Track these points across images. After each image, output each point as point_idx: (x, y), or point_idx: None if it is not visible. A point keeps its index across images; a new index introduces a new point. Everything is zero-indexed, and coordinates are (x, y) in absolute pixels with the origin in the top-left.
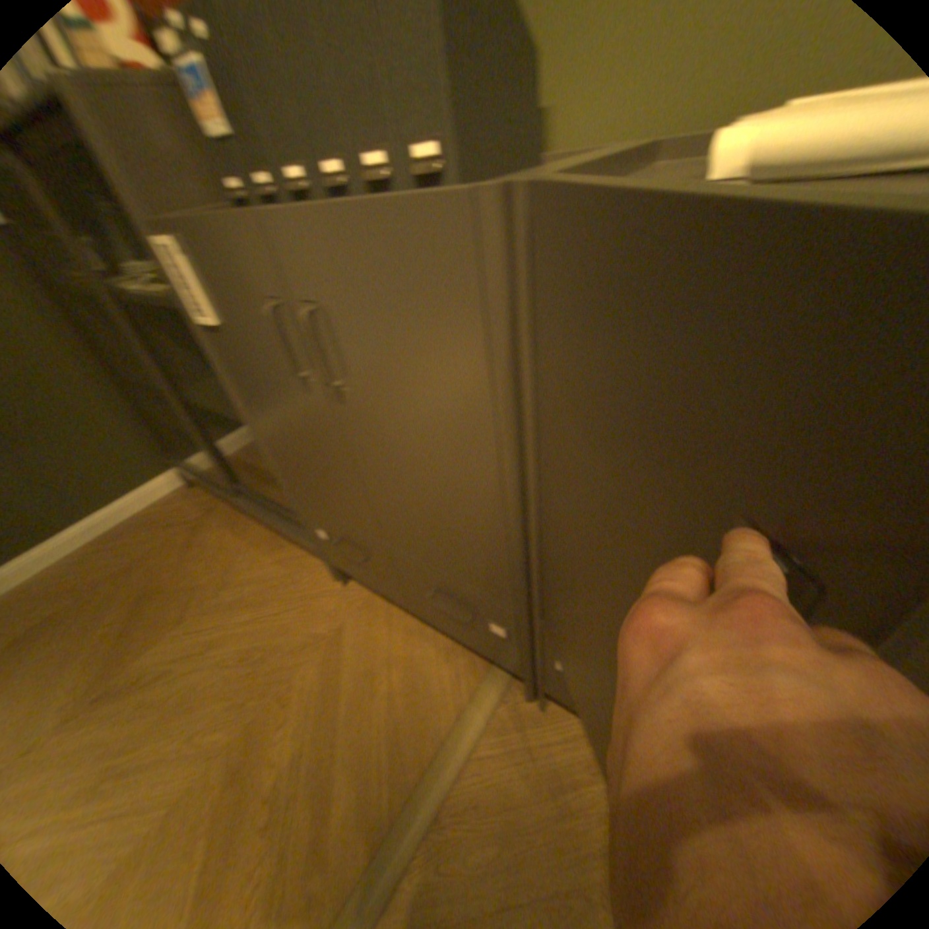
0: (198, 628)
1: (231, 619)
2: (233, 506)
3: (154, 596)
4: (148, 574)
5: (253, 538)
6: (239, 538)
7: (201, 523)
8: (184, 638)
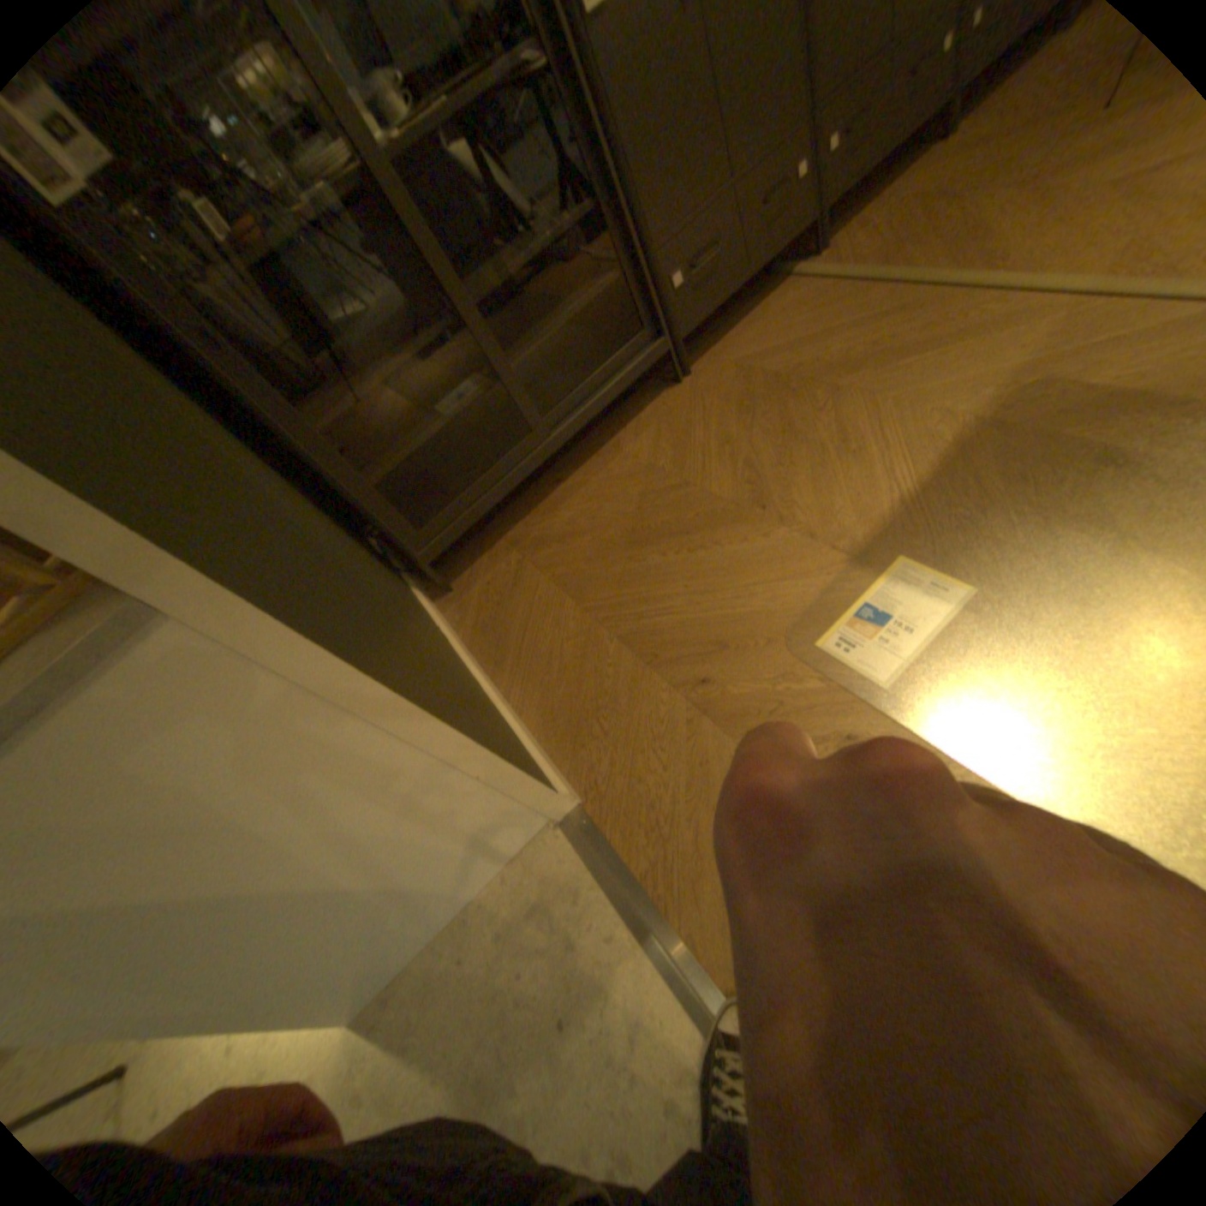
0: (703, 465)
1: (700, 443)
2: (523, 522)
3: (639, 534)
4: (599, 561)
5: (591, 475)
6: (585, 490)
7: (535, 544)
8: (711, 472)
